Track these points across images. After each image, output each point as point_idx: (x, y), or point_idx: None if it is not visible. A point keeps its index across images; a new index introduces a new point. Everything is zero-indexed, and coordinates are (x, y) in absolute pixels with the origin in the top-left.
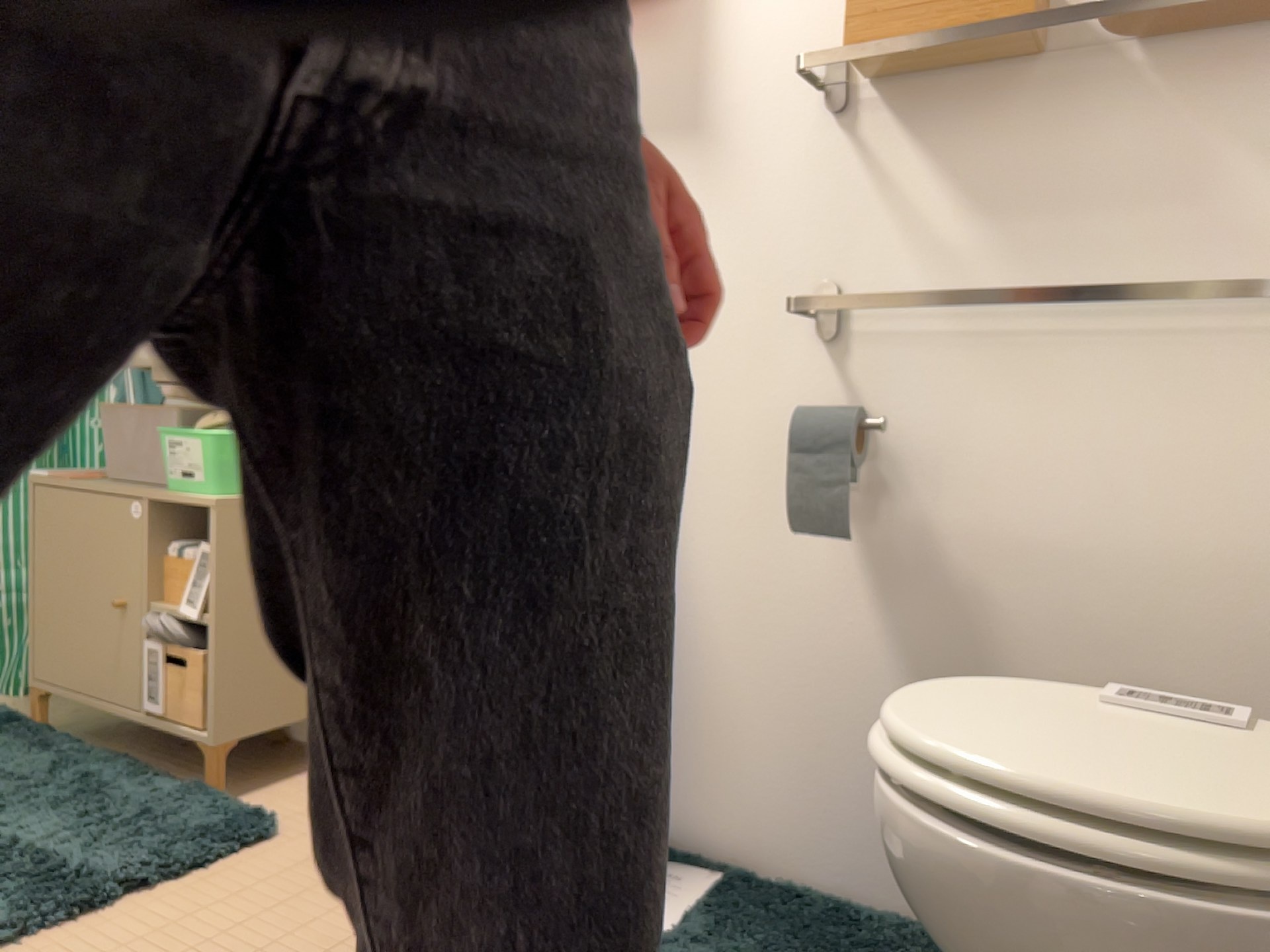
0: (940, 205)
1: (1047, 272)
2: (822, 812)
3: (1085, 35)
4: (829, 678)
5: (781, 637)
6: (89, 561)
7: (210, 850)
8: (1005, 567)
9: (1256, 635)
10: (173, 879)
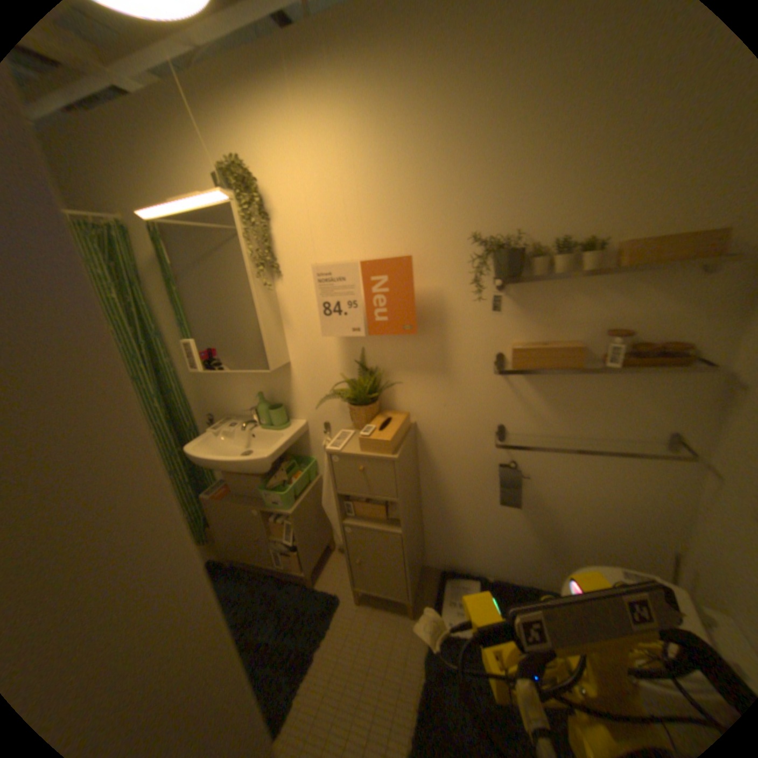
0: (542, 404)
1: (581, 428)
2: (507, 564)
3: (596, 356)
4: (508, 533)
5: (490, 522)
6: (232, 526)
7: (326, 627)
8: (566, 506)
9: (643, 526)
10: (322, 645)
